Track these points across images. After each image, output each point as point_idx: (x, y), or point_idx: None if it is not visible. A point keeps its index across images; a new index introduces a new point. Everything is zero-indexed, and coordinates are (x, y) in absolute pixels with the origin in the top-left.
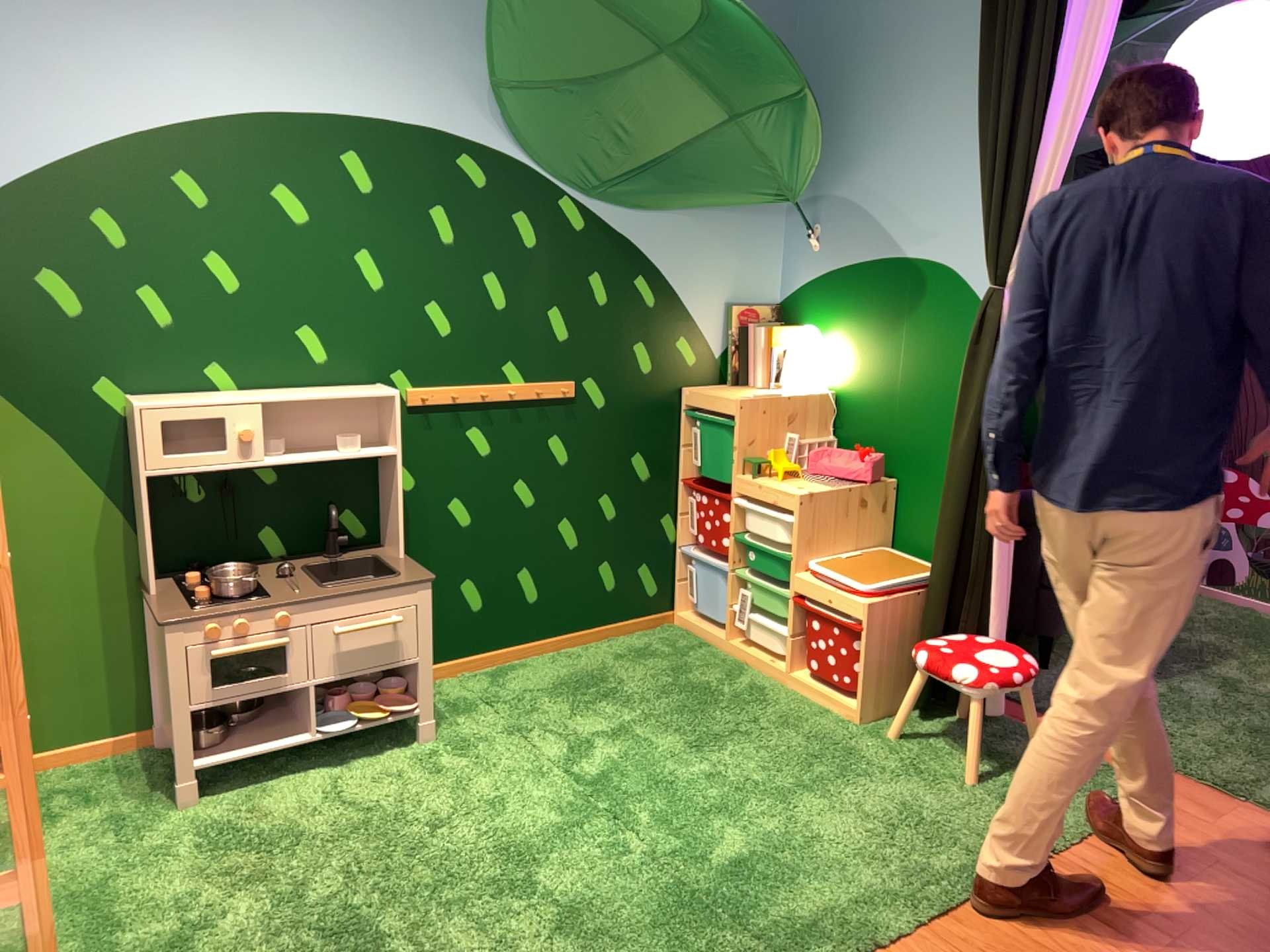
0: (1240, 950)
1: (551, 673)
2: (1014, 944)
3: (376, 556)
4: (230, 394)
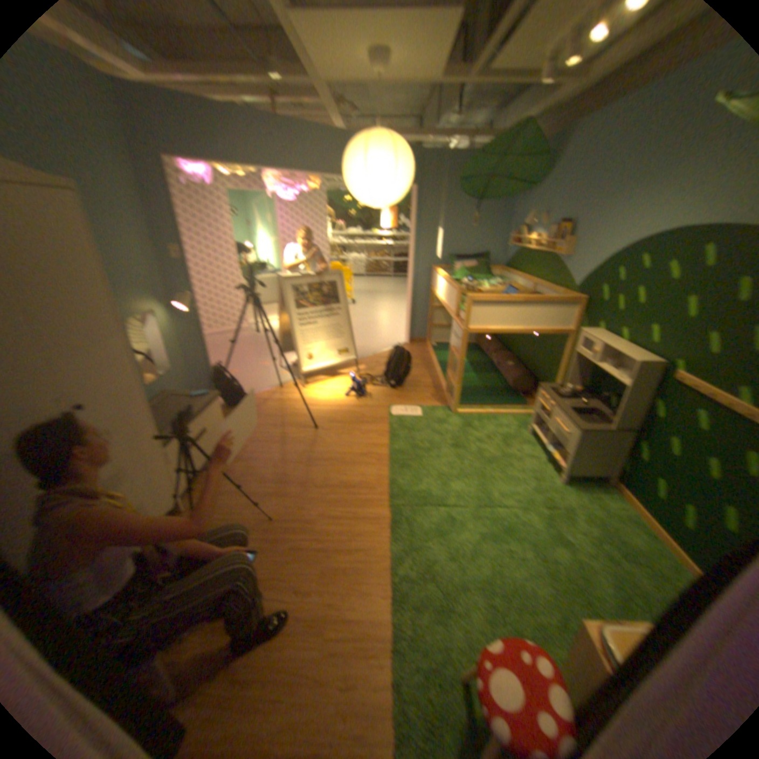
0: (297, 662)
1: (644, 549)
2: (364, 577)
3: (613, 424)
4: (615, 339)
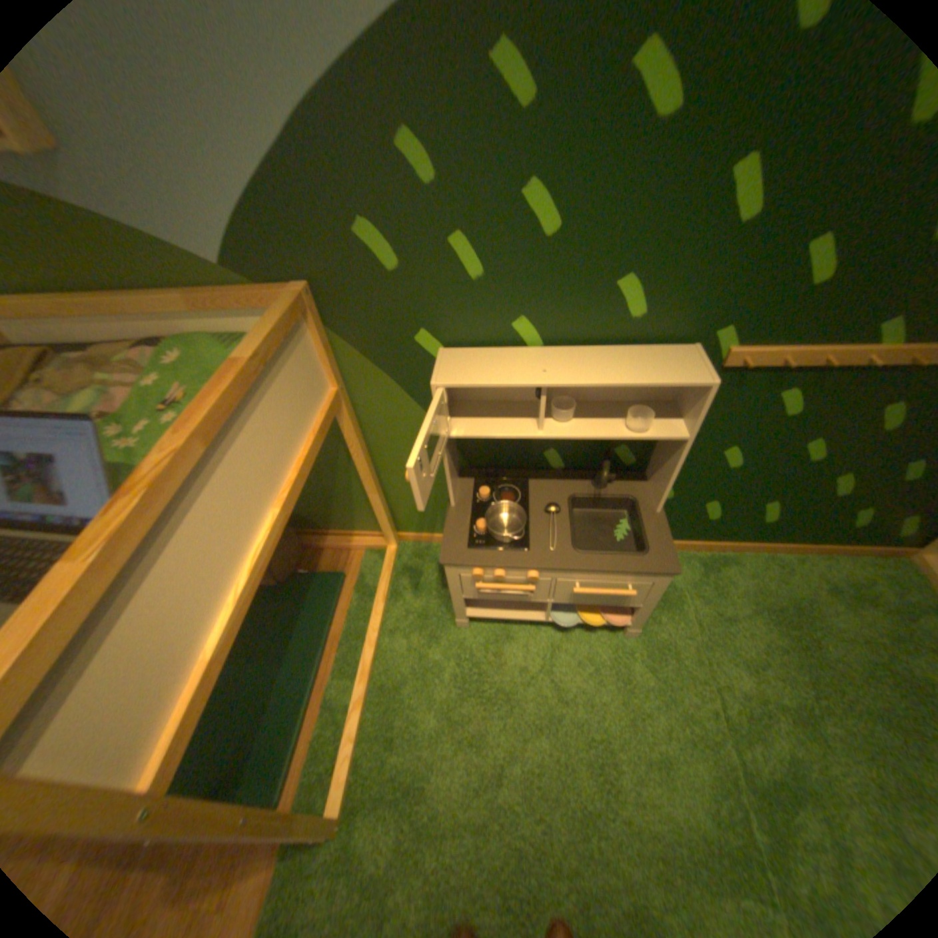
0: None
1: (760, 585)
2: None
3: (636, 500)
4: (530, 355)
